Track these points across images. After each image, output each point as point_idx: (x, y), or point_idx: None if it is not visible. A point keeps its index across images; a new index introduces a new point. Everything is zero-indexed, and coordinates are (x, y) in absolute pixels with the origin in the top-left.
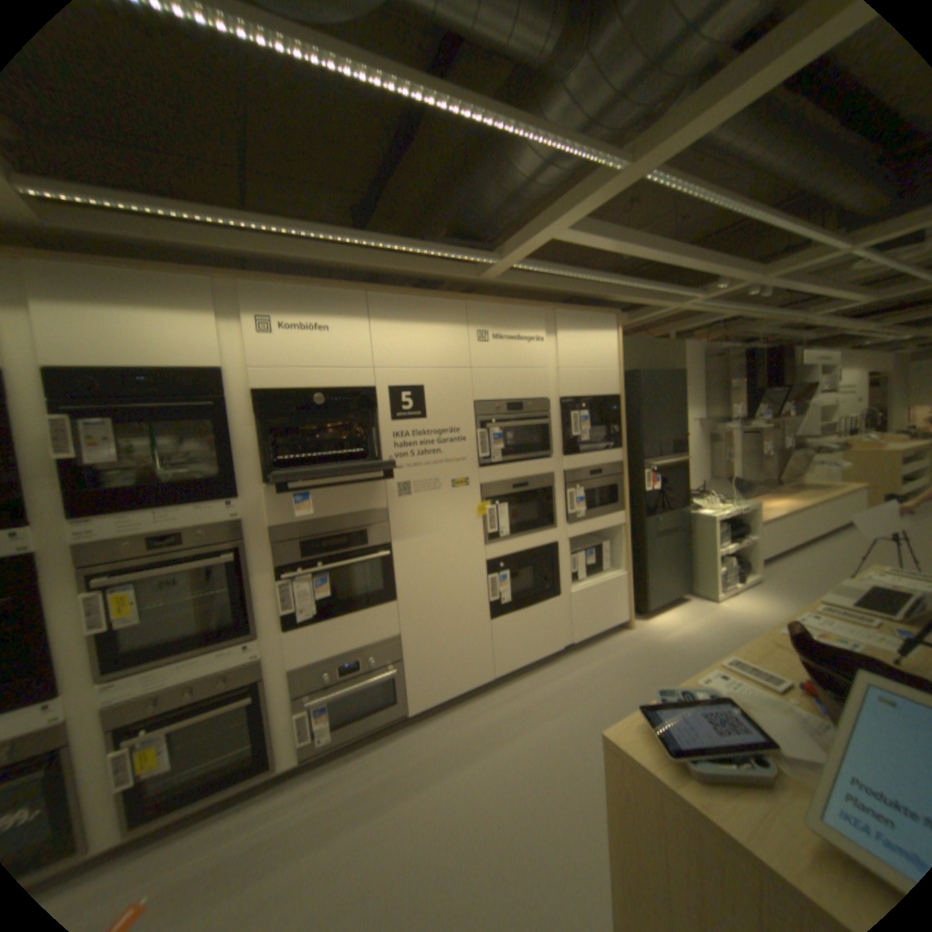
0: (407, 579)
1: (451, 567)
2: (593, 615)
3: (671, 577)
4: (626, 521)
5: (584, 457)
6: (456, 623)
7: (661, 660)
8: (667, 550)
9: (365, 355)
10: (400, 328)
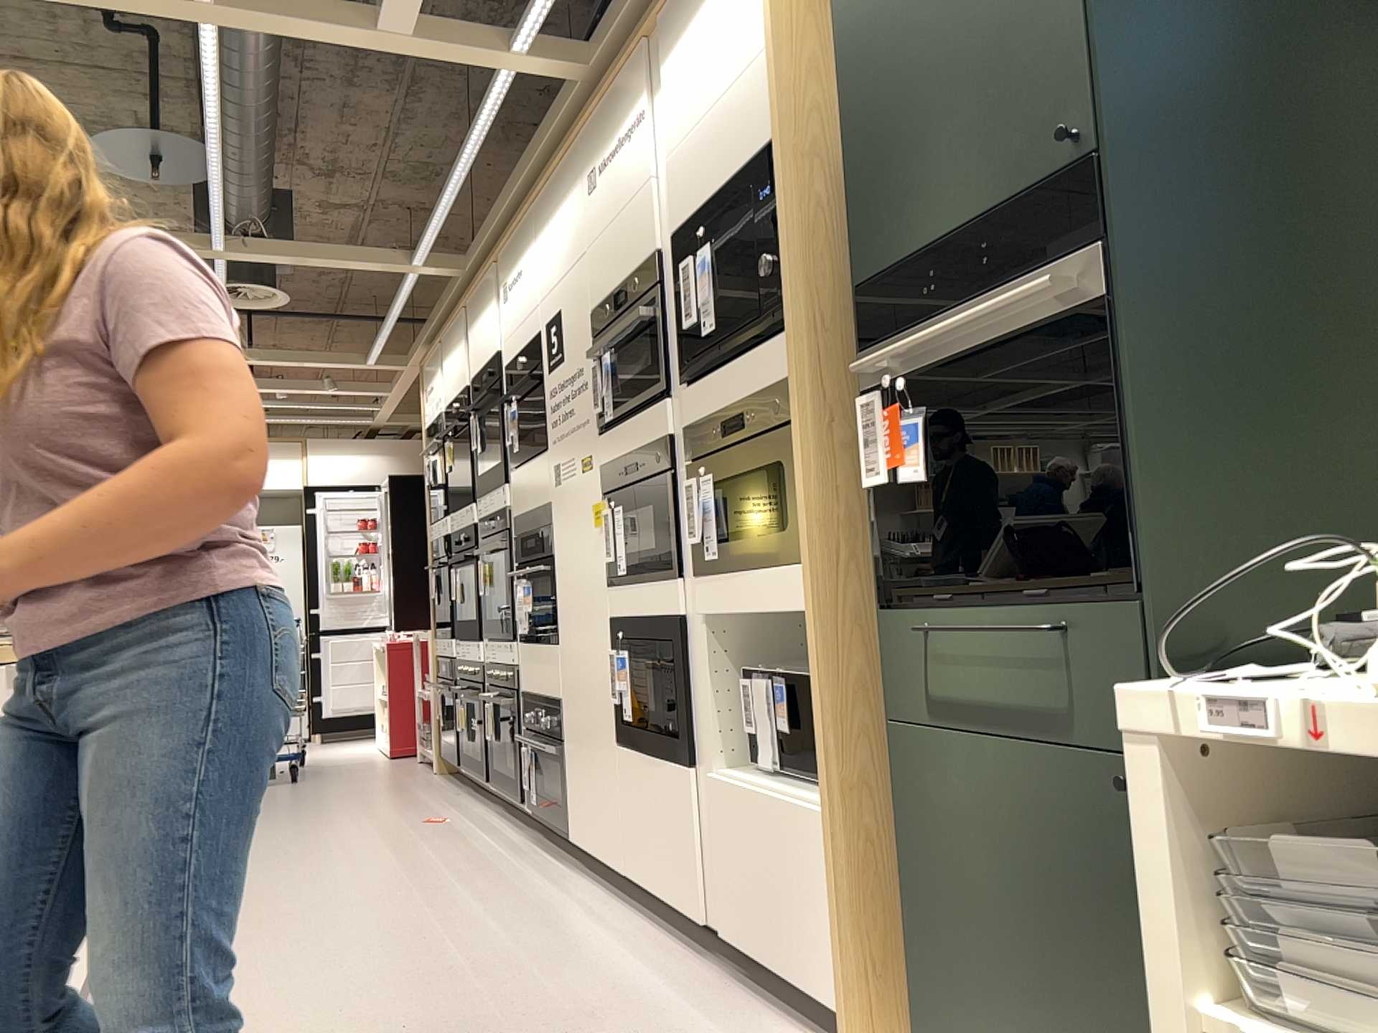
0: (561, 617)
1: (585, 616)
2: (753, 891)
3: (1046, 1005)
4: (818, 605)
5: (715, 380)
6: (592, 720)
7: None
8: (1010, 827)
9: (534, 290)
10: (547, 232)
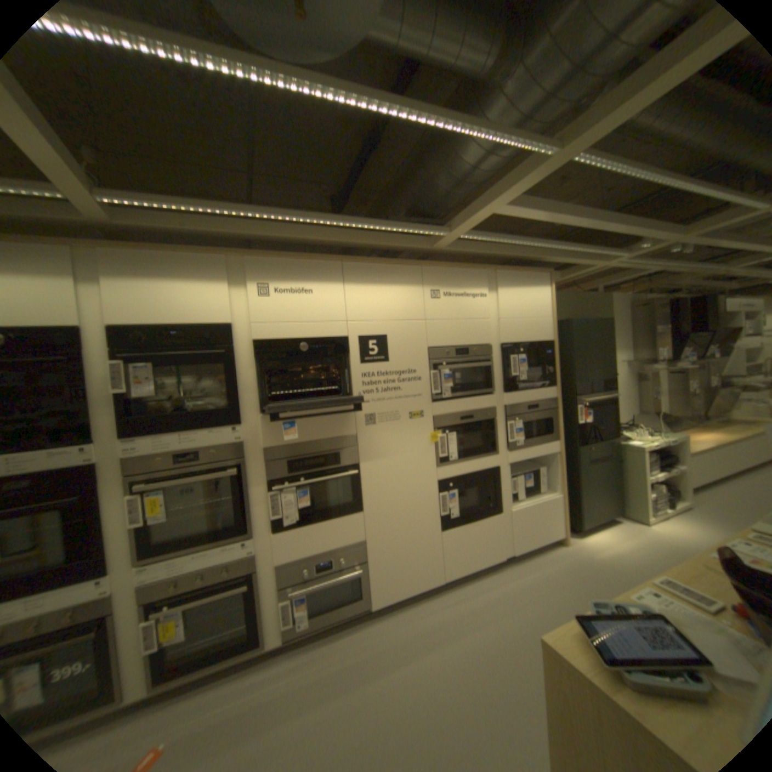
0: (371, 494)
1: (408, 485)
2: (532, 532)
3: (604, 501)
4: (561, 450)
5: (523, 393)
6: (412, 533)
7: (596, 575)
8: (600, 477)
9: (340, 311)
10: (368, 289)
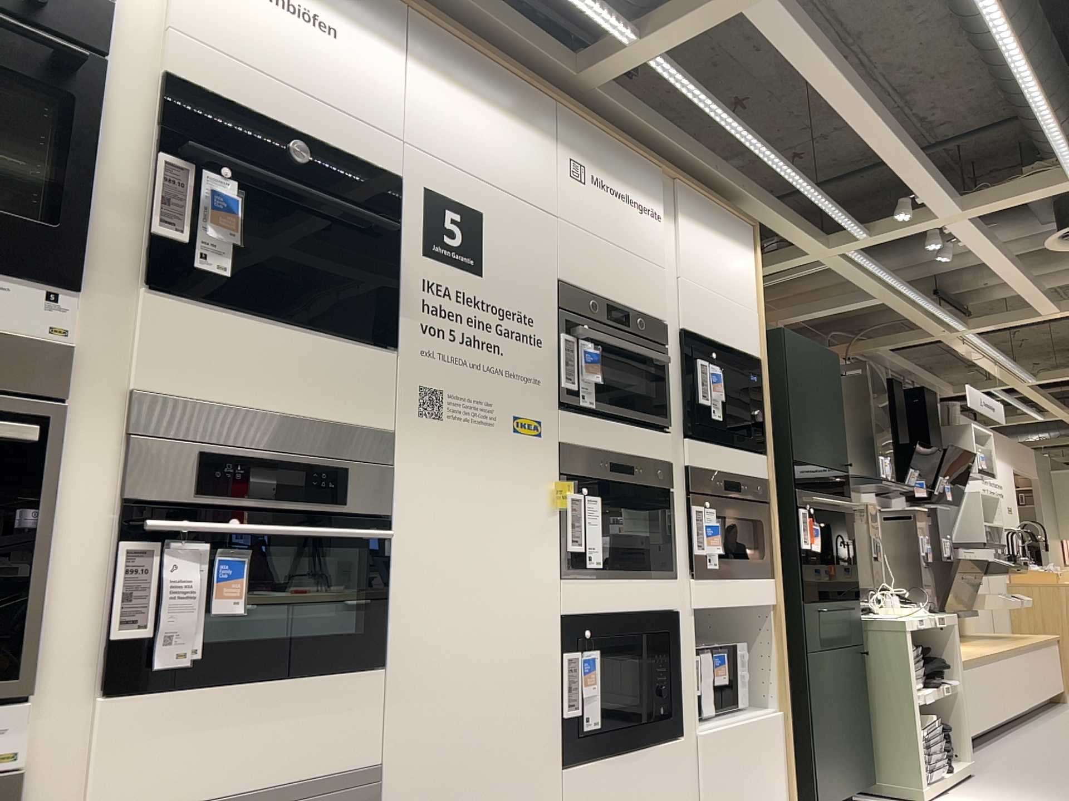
0: (412, 617)
1: (500, 613)
2: (735, 798)
3: (844, 741)
4: (778, 599)
5: (716, 450)
6: (498, 759)
7: None
8: (835, 680)
9: (394, 113)
10: (456, 96)
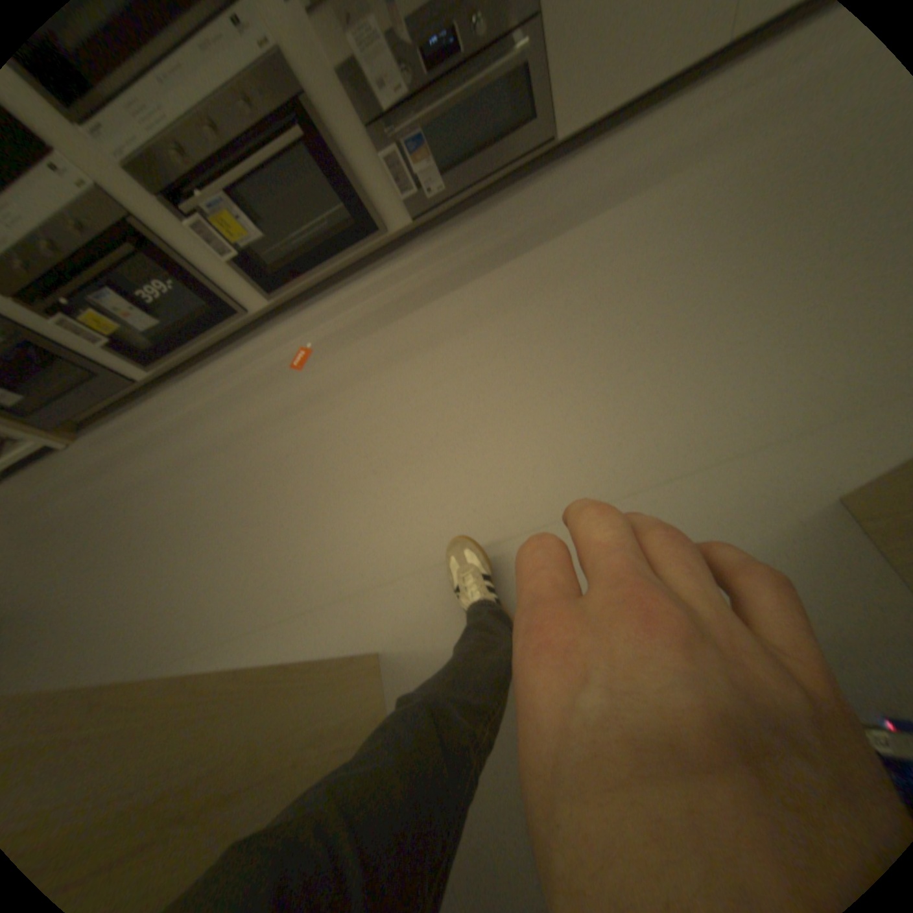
0: None
1: None
2: None
3: None
4: None
5: None
6: None
7: None
8: None
9: None
10: None
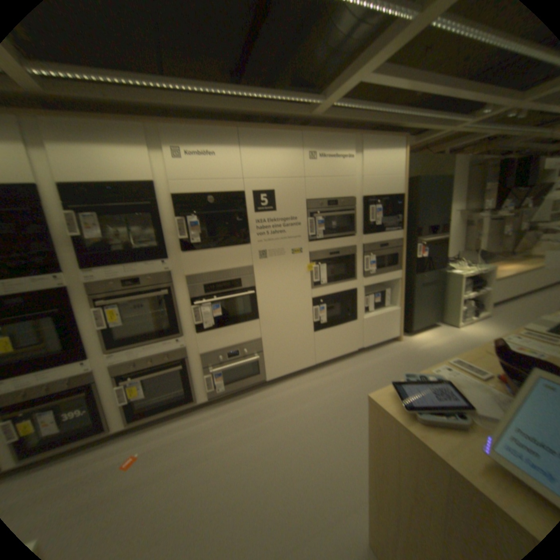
0: (264, 306)
1: (290, 300)
2: (376, 331)
3: (429, 311)
4: (402, 276)
5: (377, 235)
6: (292, 332)
7: (417, 358)
8: (428, 295)
9: (237, 170)
10: (258, 151)
